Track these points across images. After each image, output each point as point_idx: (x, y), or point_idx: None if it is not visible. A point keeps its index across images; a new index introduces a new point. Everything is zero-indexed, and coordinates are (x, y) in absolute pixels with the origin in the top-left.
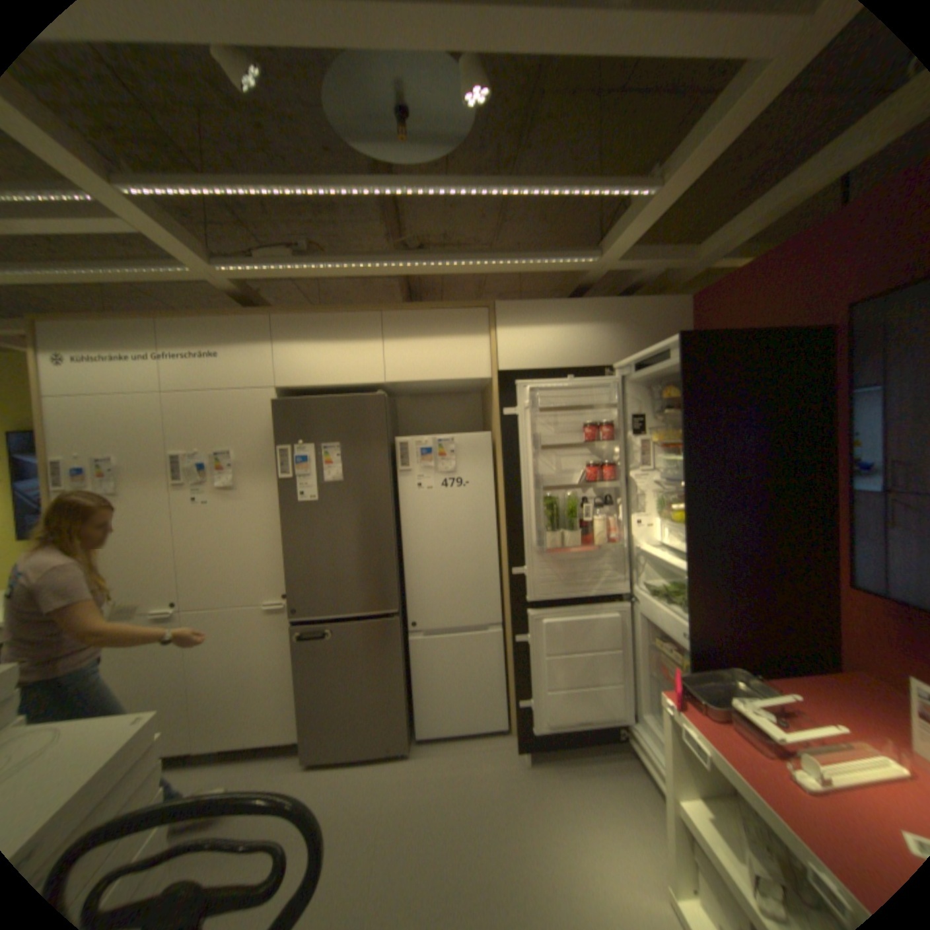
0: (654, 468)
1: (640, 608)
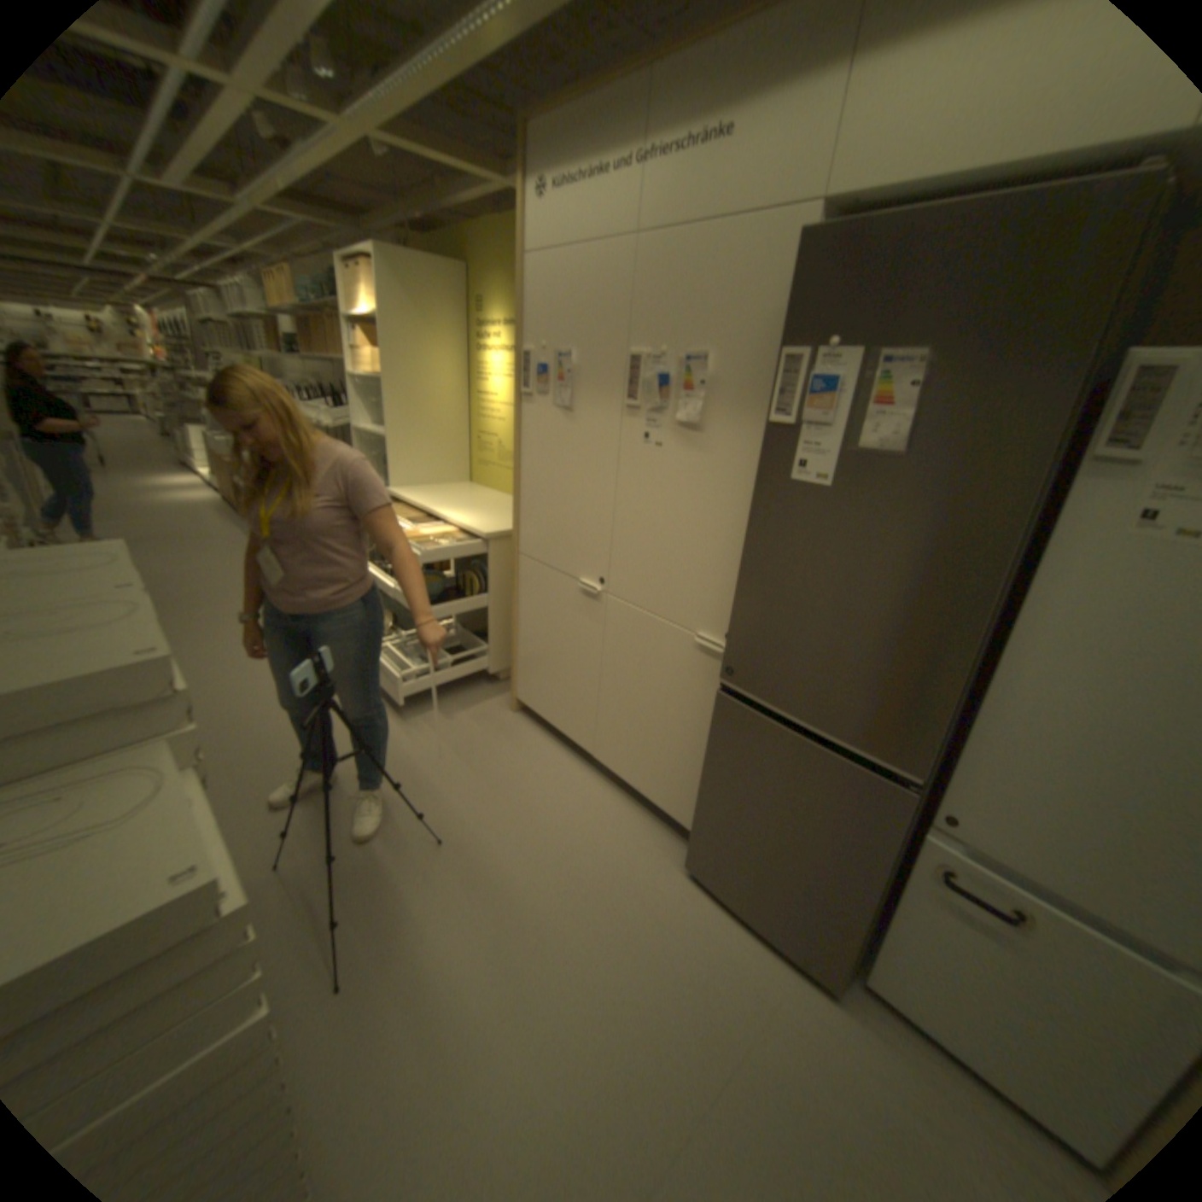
0: None
1: None
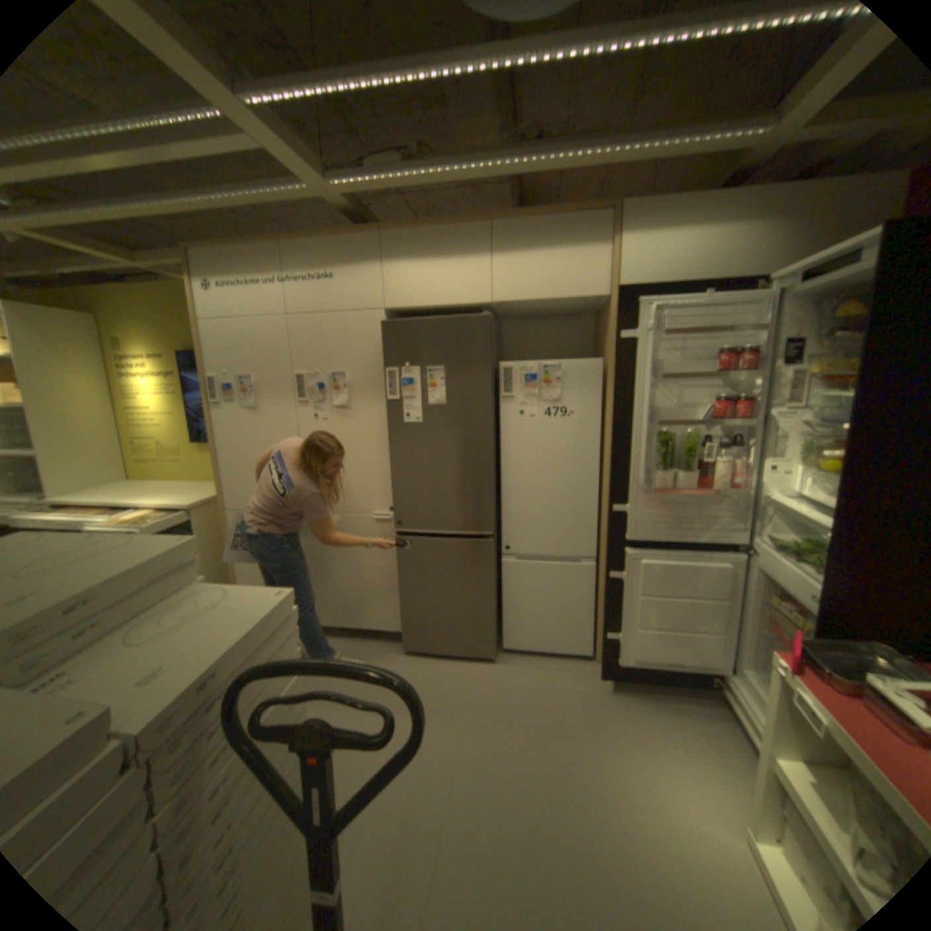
0: (806, 405)
1: (759, 562)
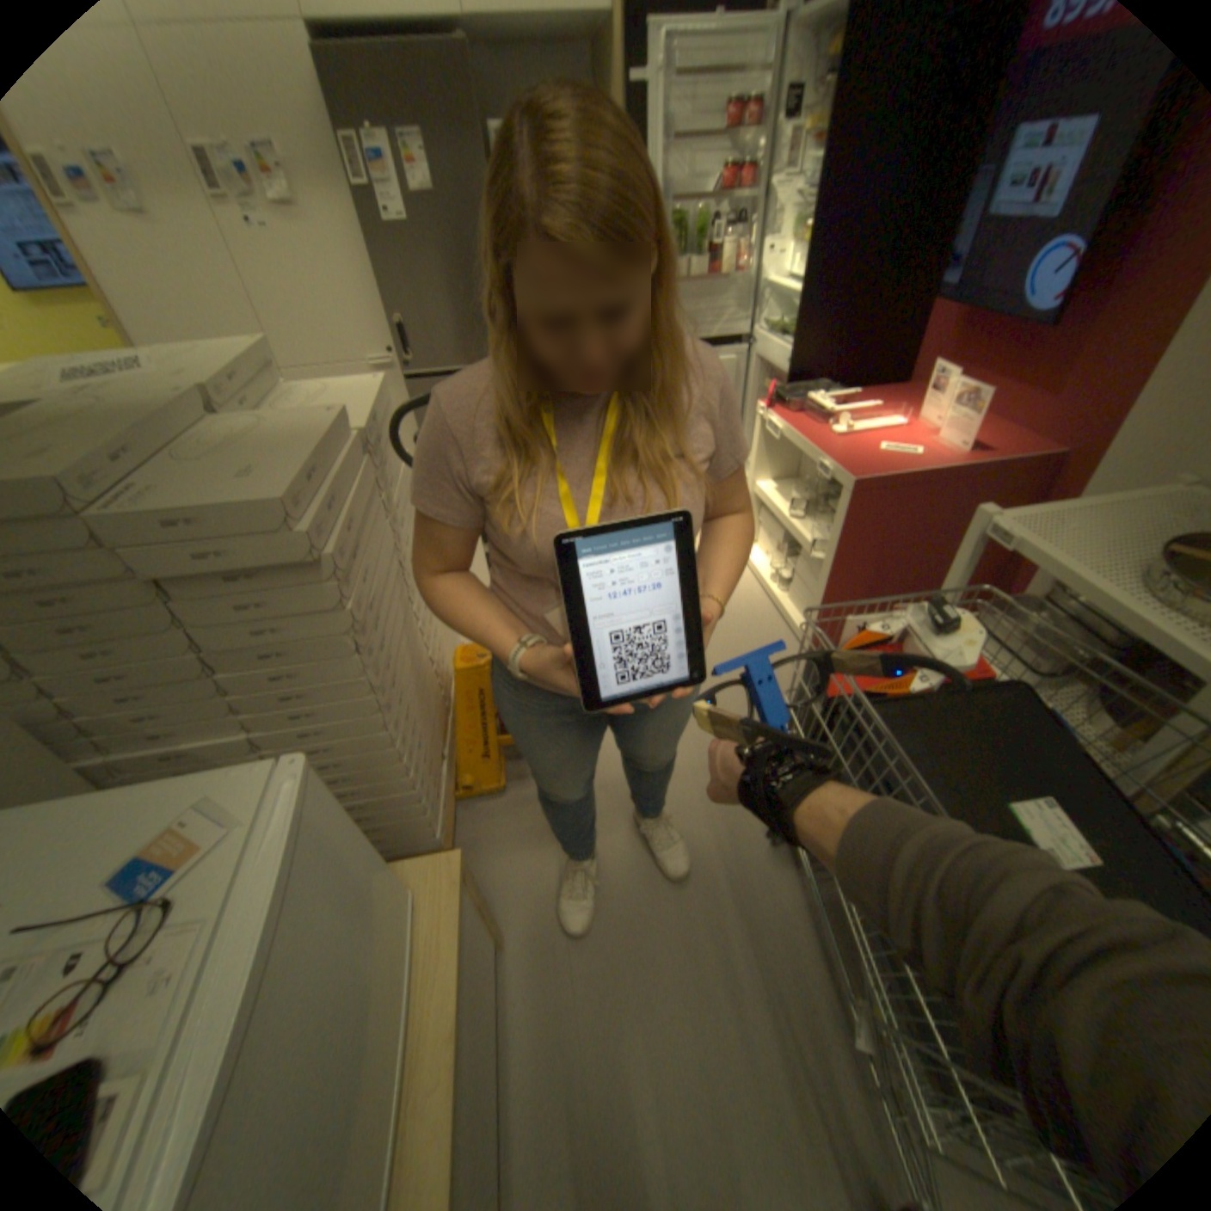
0: (801, 172)
1: (756, 349)
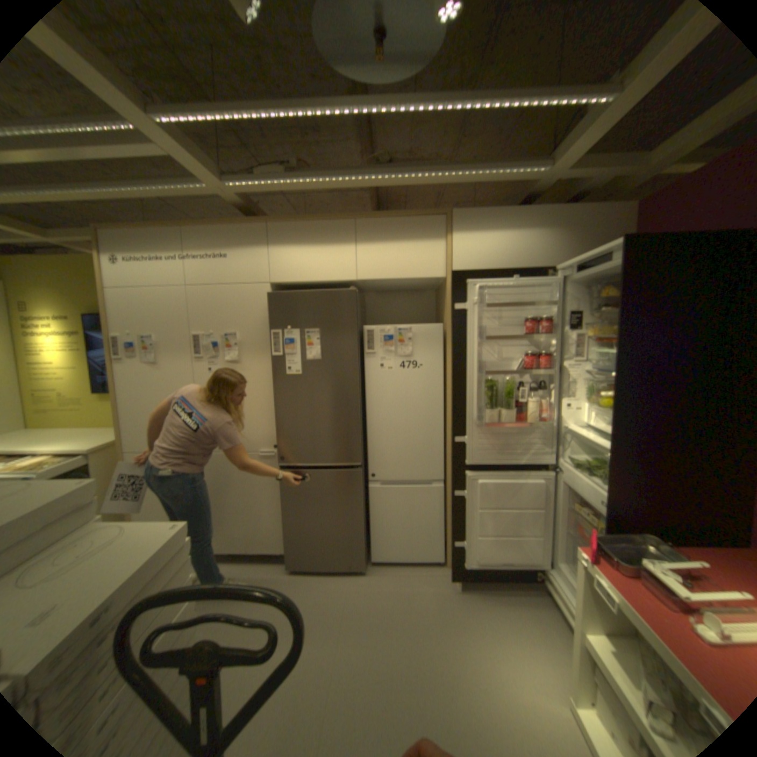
0: (587, 359)
1: (563, 477)
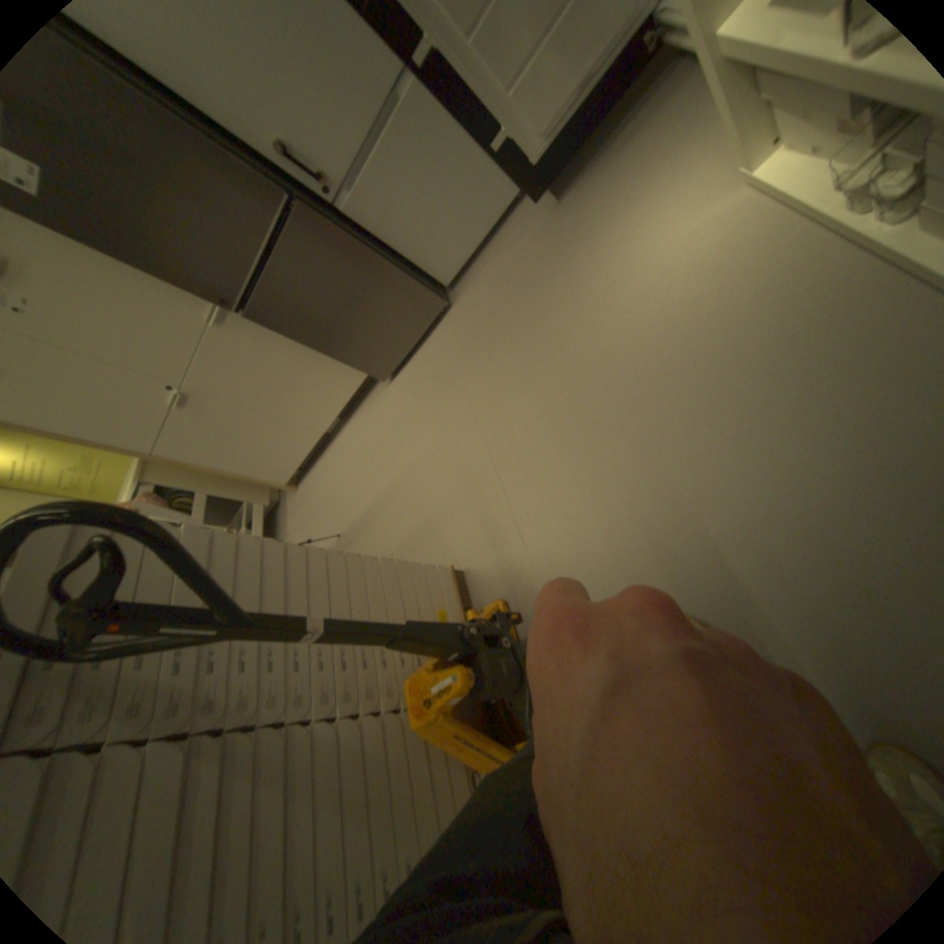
0: None
1: None
